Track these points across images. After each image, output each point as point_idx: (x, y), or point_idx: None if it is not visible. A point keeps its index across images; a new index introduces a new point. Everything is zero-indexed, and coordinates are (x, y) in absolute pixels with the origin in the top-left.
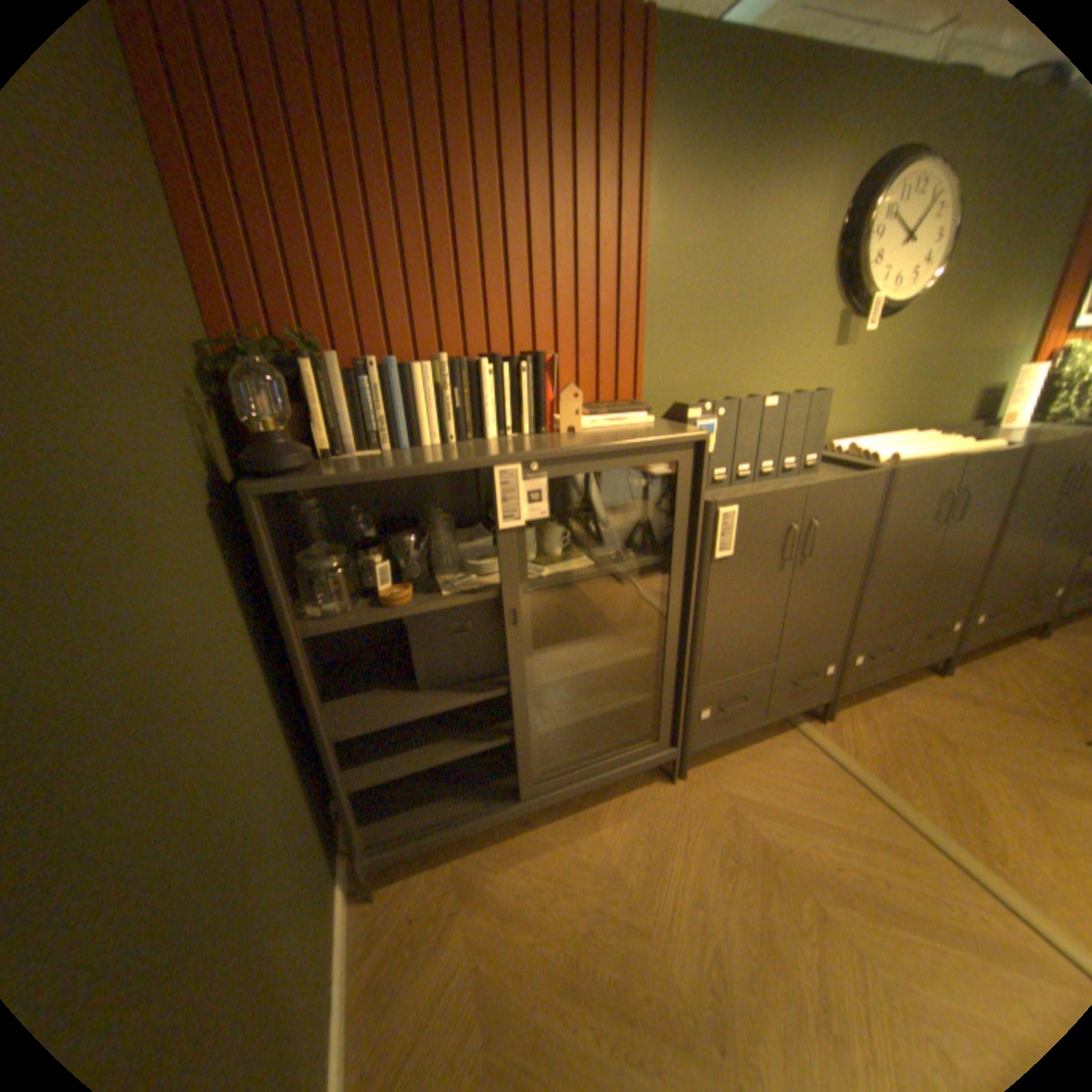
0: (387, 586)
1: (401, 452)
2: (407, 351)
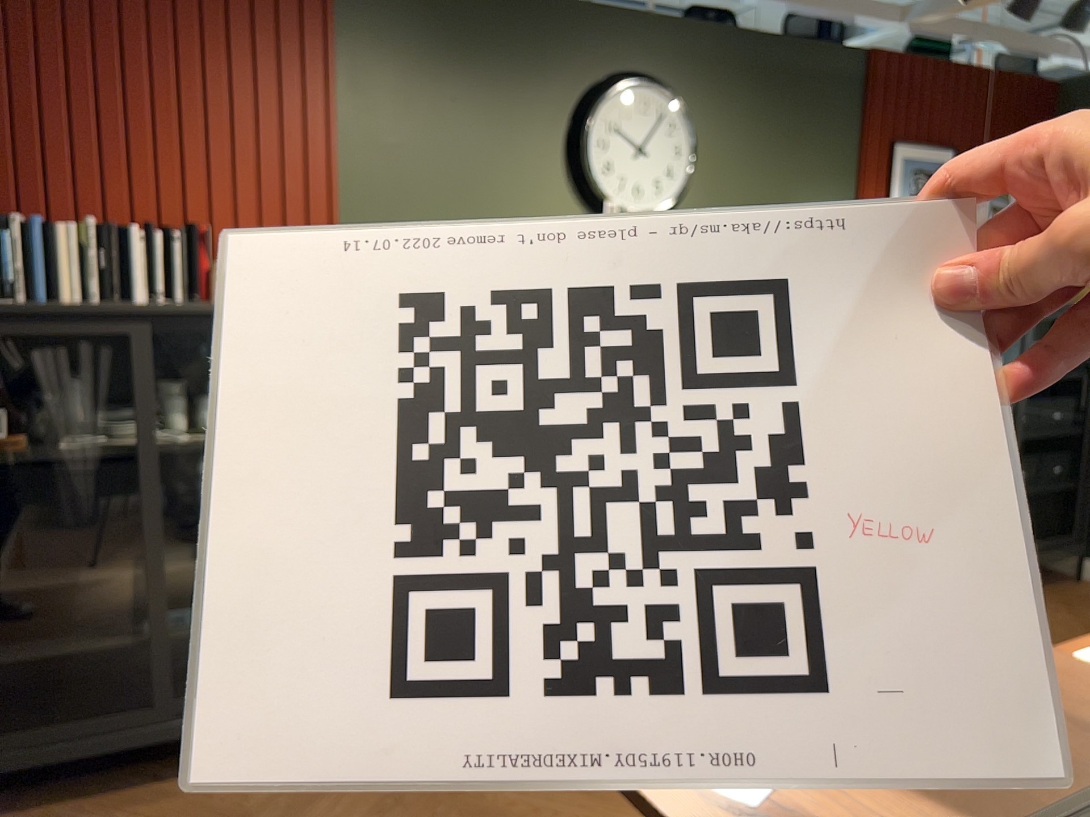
0: (1, 437)
1: (35, 304)
2: (69, 217)
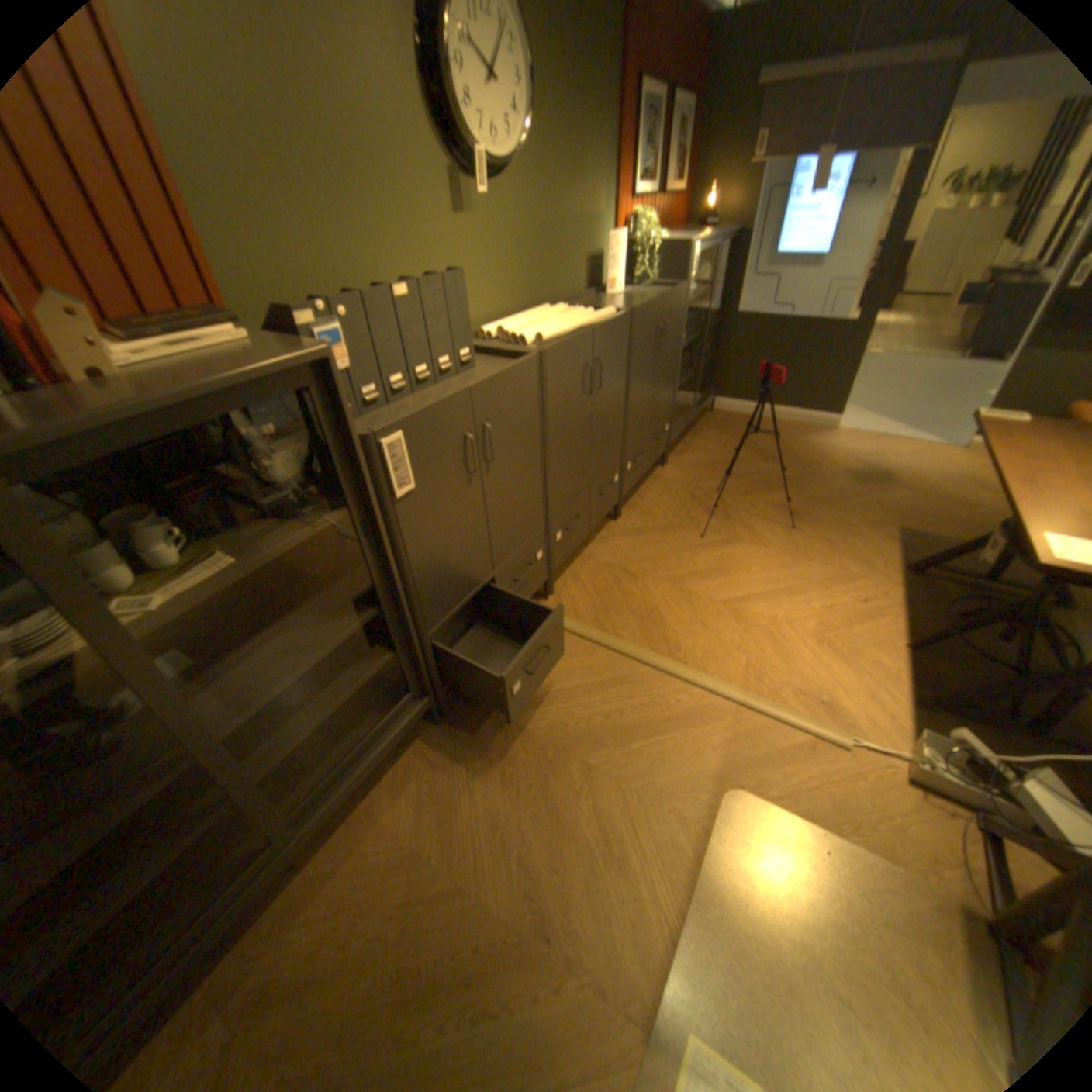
0: None
1: None
2: None
